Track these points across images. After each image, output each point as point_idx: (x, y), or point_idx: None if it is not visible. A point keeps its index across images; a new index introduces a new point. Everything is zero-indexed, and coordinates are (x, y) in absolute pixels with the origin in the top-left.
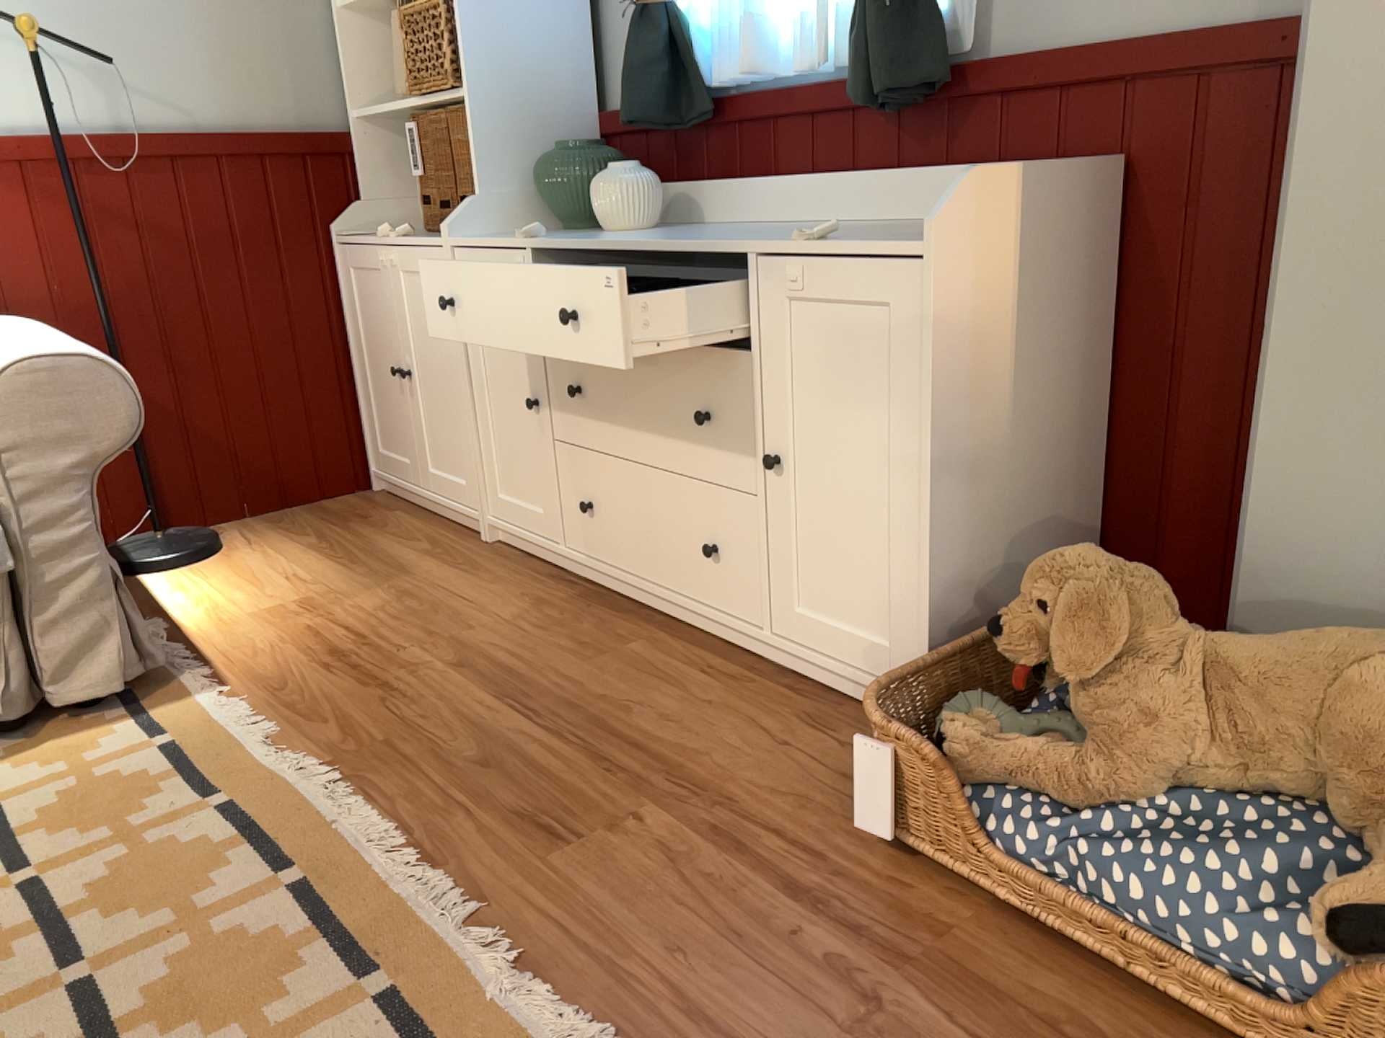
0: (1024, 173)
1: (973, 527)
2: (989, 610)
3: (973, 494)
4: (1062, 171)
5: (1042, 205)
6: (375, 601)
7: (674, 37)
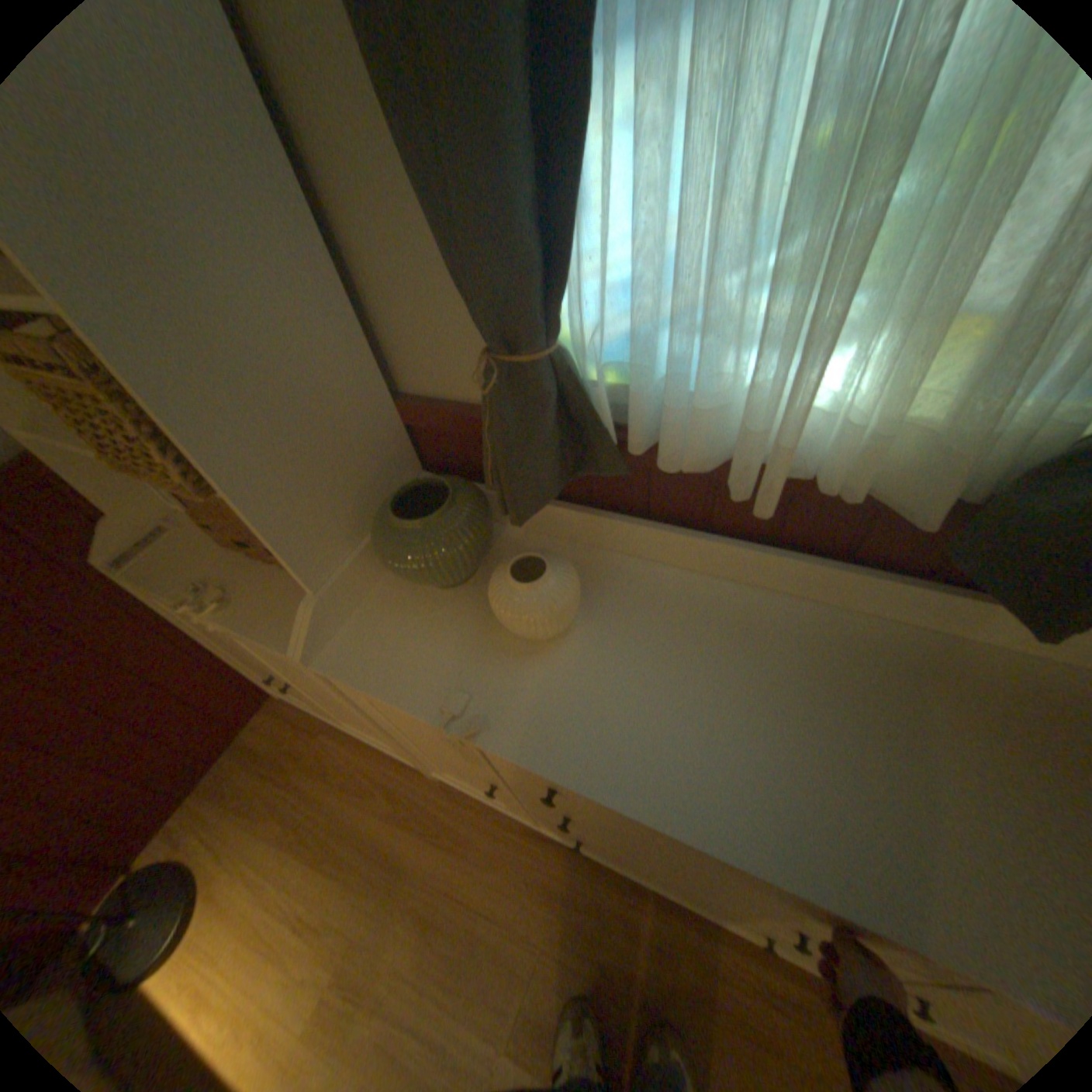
0: None
1: None
2: None
3: None
4: None
5: None
6: (406, 953)
7: (575, 392)
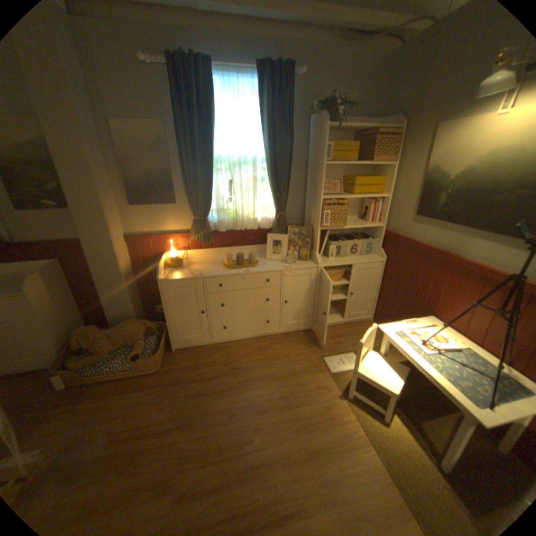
0: (39, 272)
1: (56, 330)
2: (65, 341)
3: (53, 326)
4: (47, 267)
5: (45, 274)
6: None
7: None
